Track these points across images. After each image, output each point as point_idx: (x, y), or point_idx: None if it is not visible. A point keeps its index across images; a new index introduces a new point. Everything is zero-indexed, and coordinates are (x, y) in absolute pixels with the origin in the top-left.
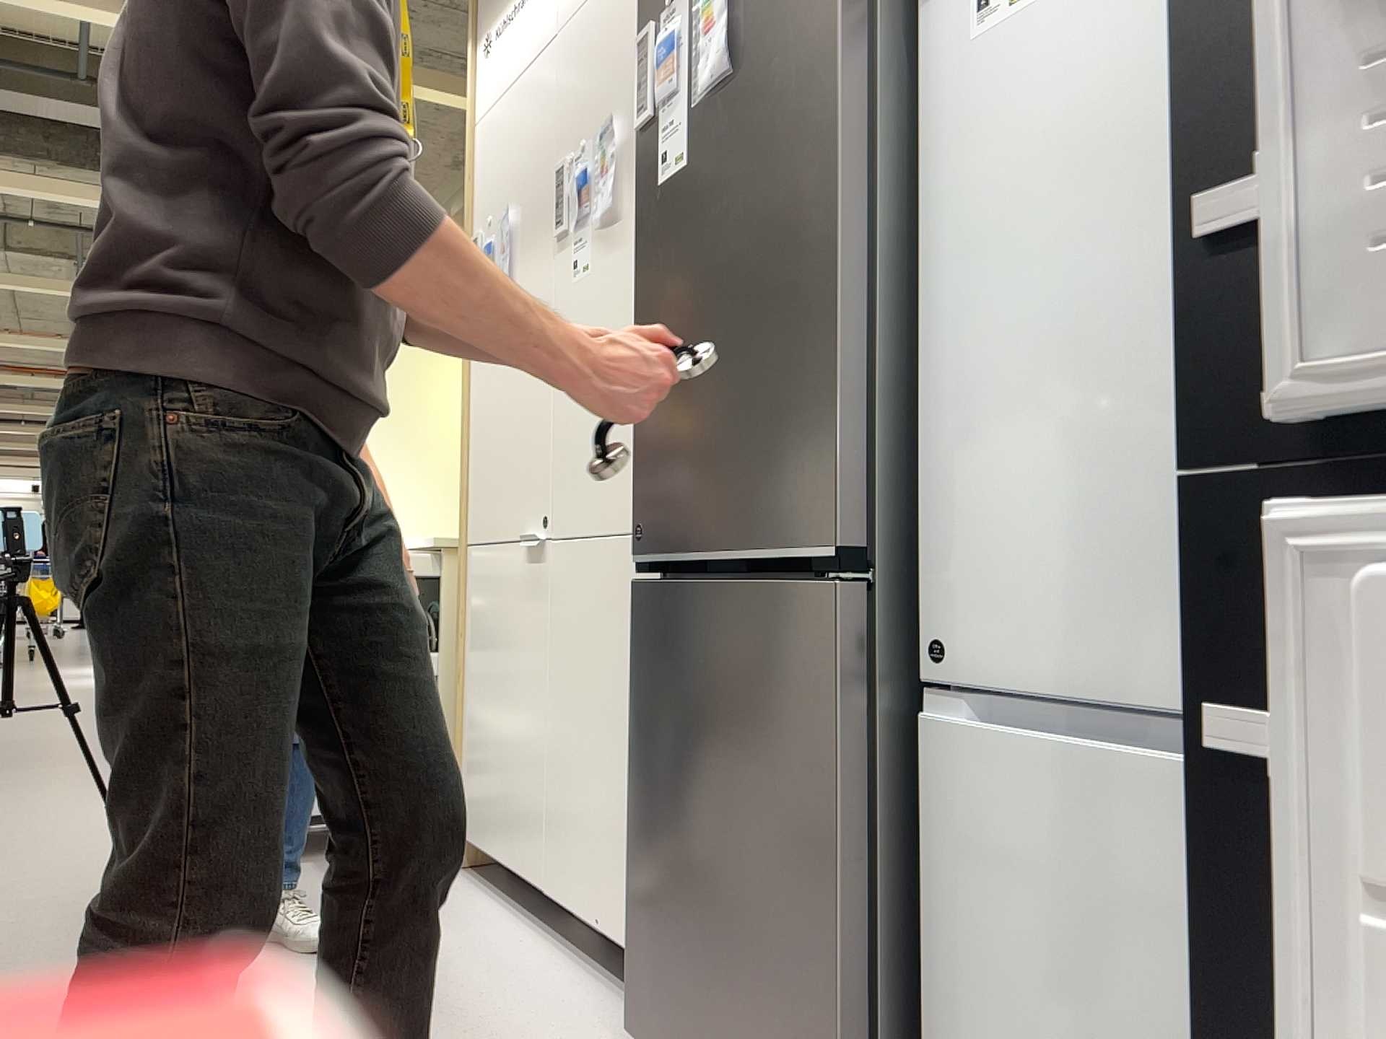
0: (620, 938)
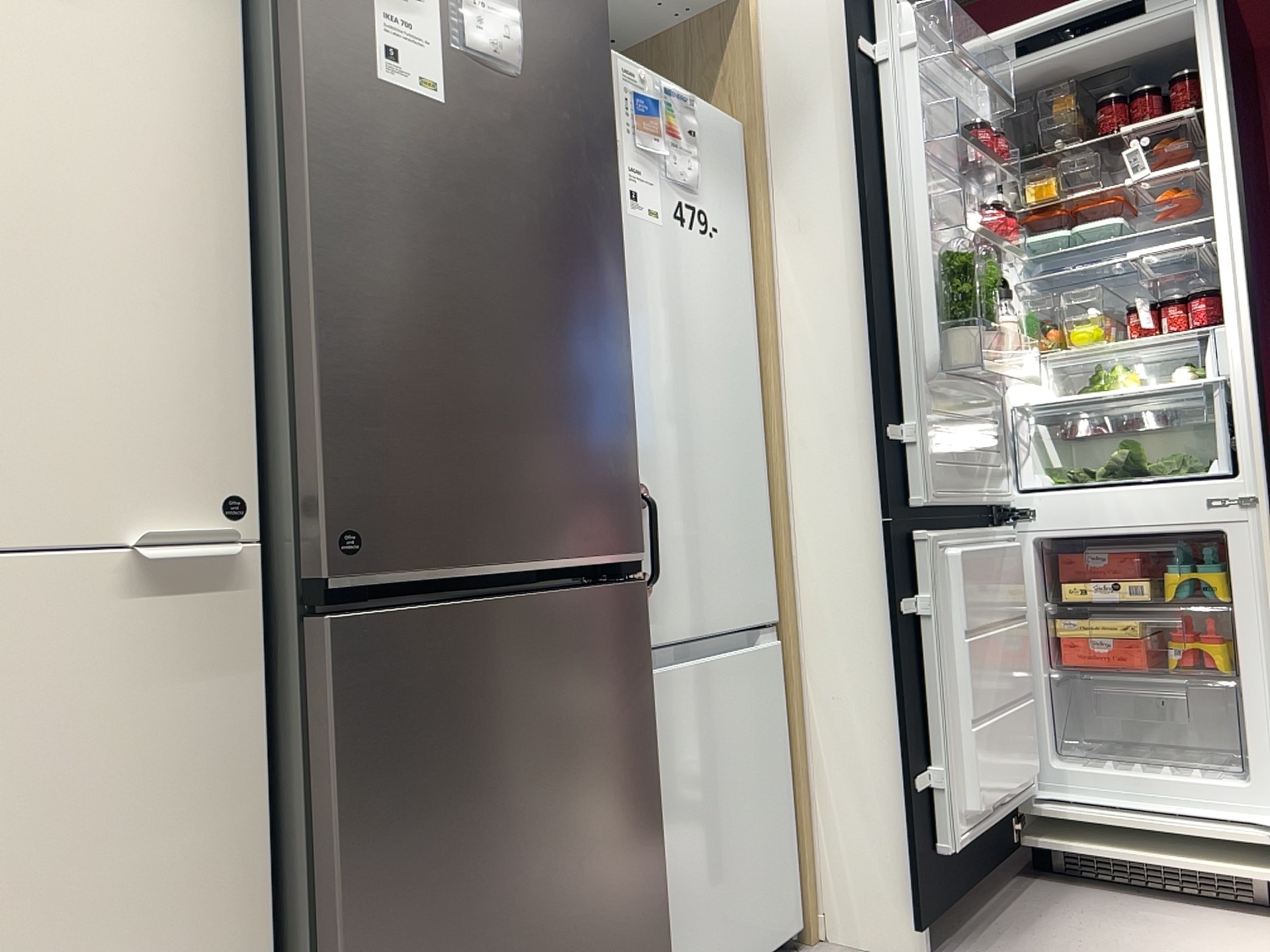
0: None
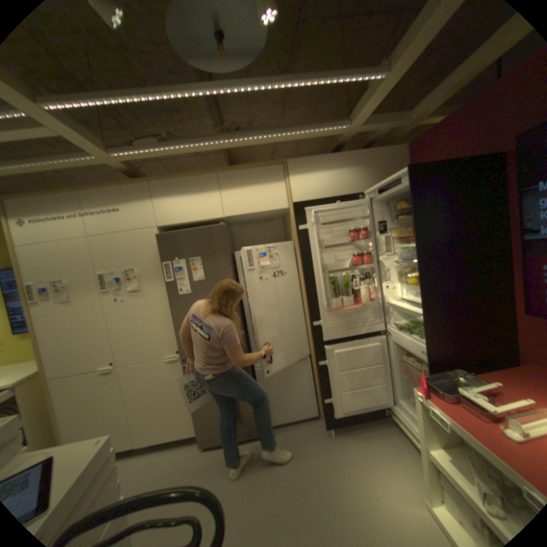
0: (174, 438)
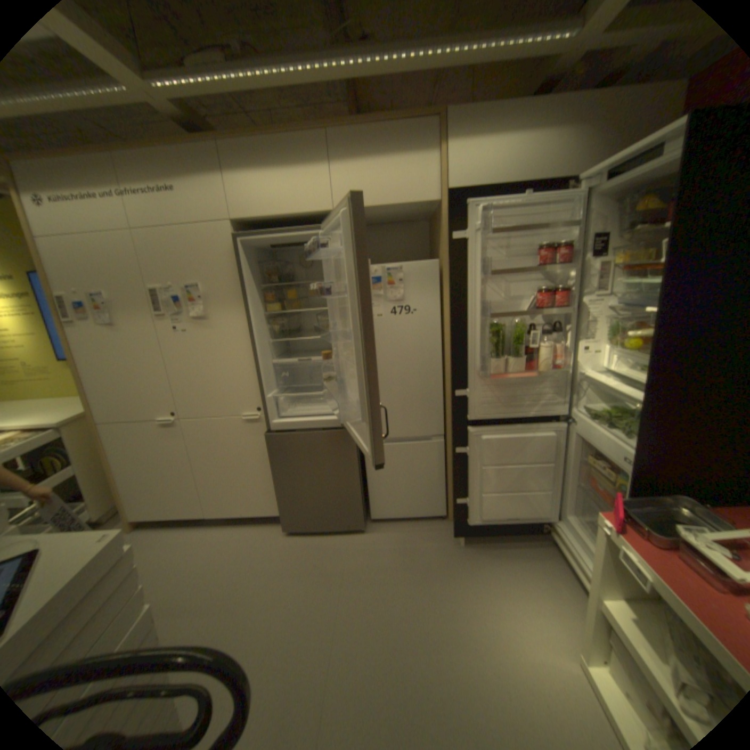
0: (254, 514)
